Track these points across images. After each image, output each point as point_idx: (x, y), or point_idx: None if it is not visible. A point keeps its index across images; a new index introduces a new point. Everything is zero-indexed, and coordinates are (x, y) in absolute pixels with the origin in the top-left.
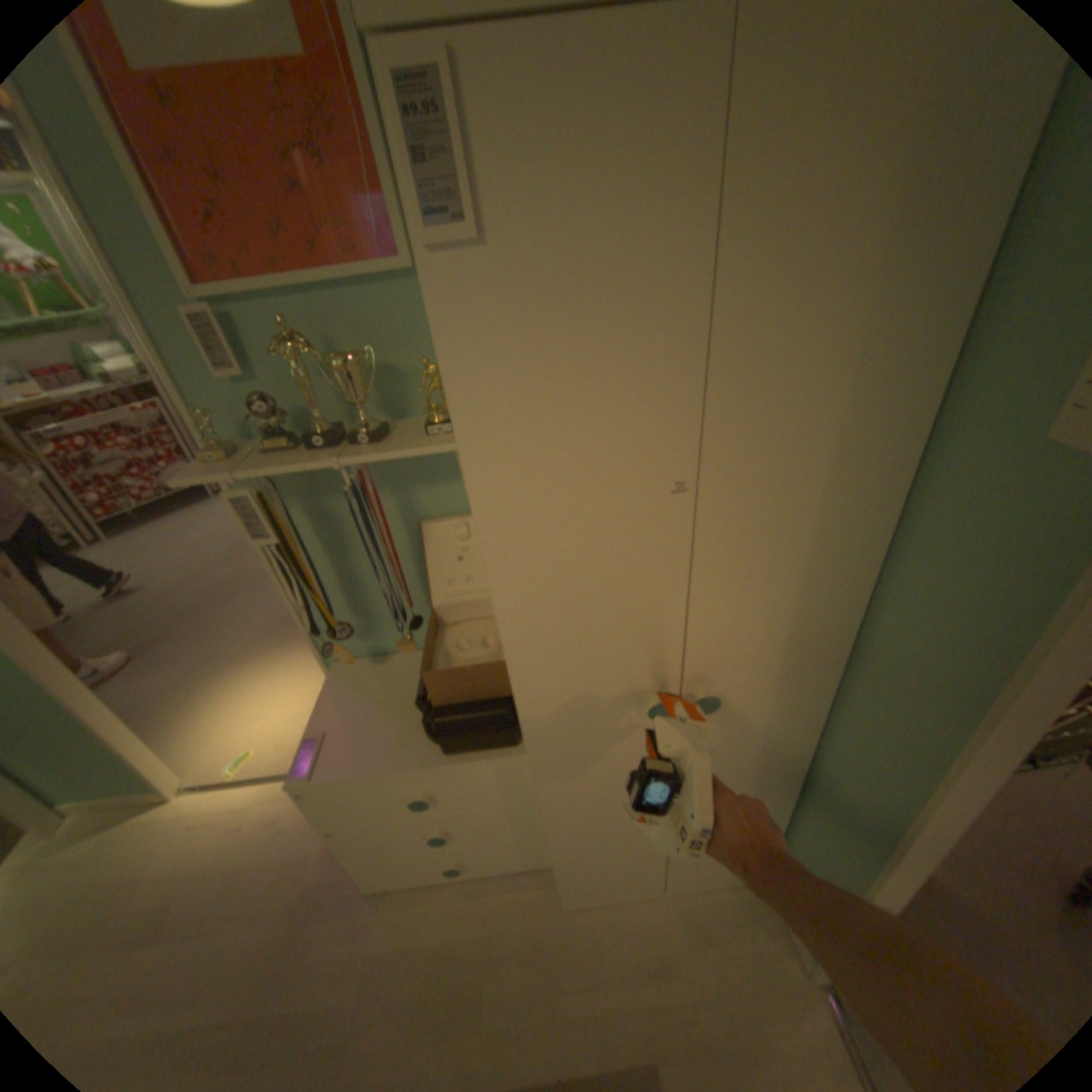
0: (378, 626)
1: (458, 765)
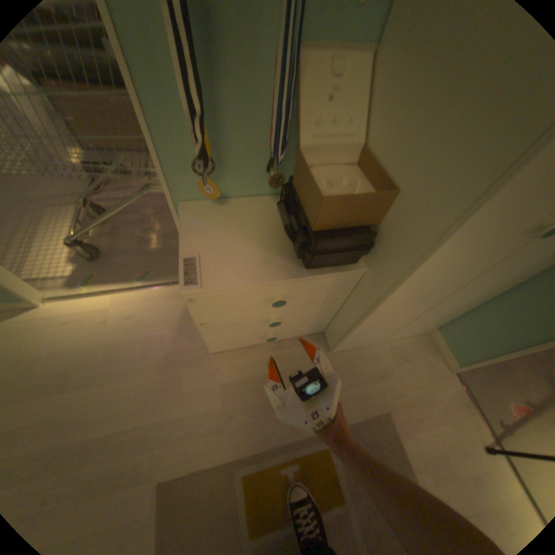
0: (225, 168)
1: (317, 275)
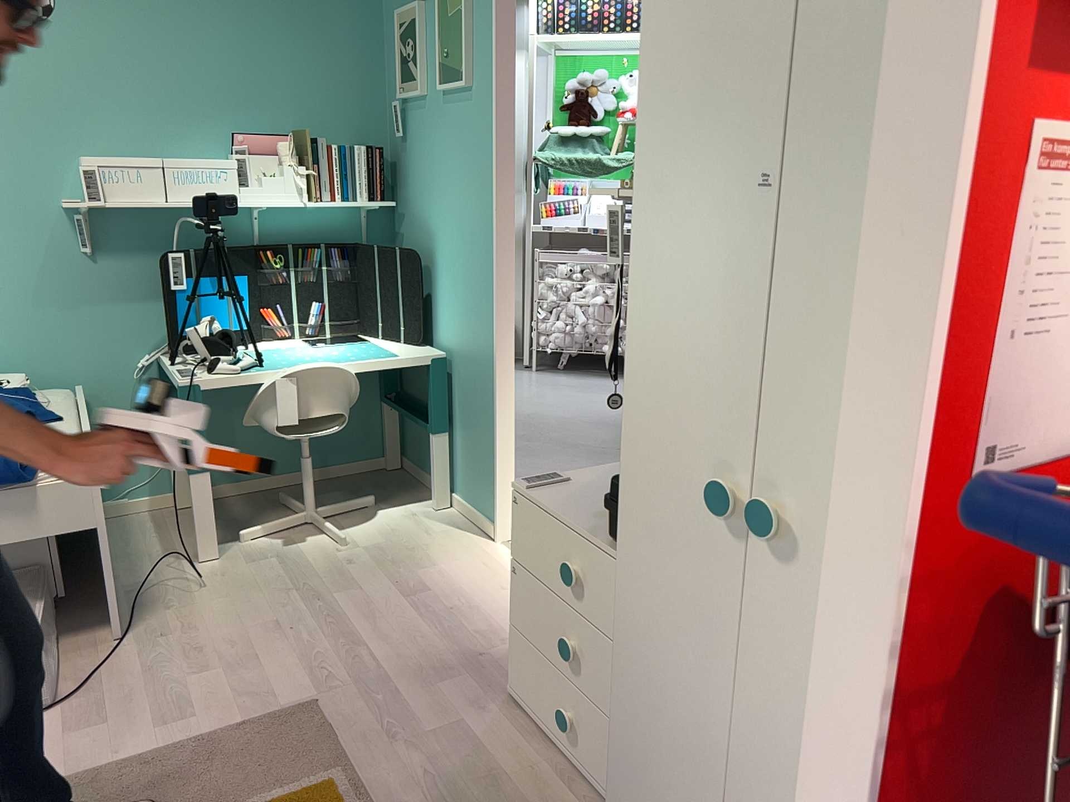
0: None
1: (611, 548)
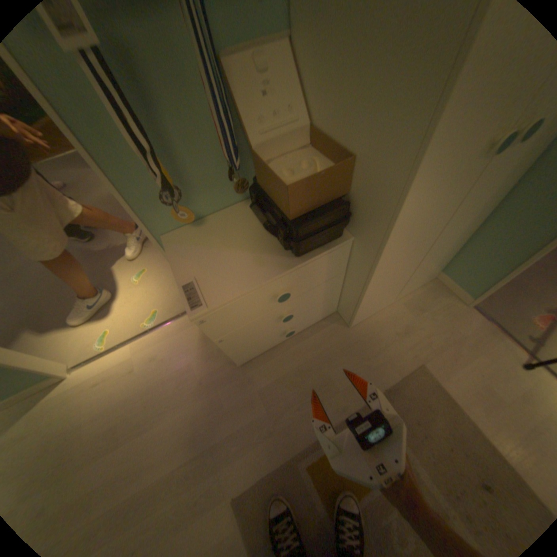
0: (191, 192)
1: (308, 259)
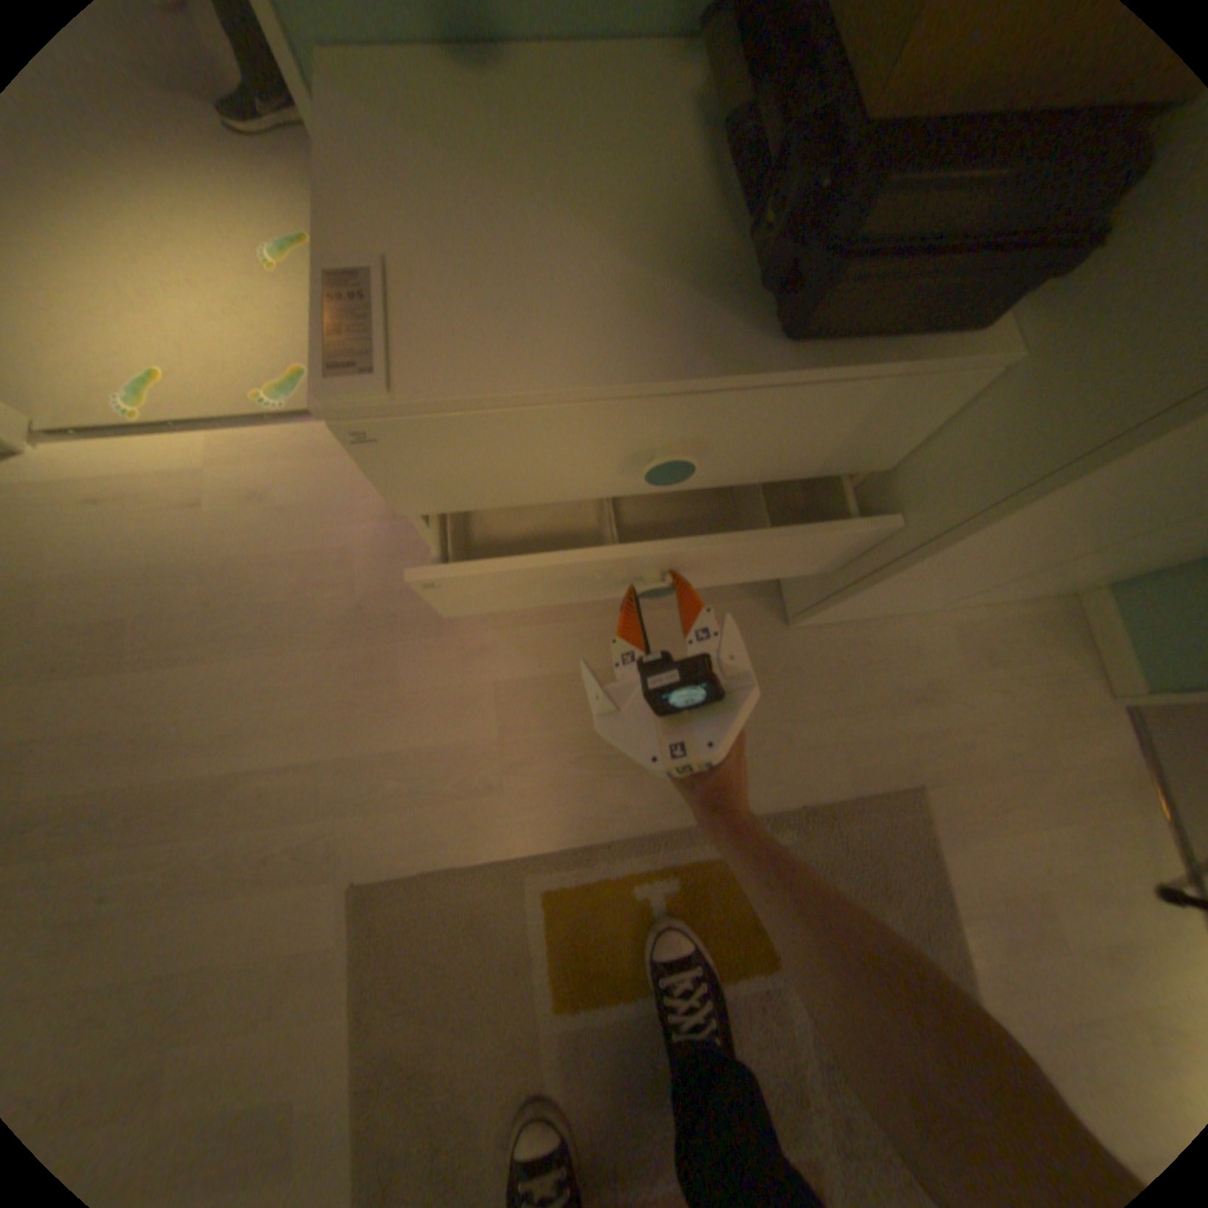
0: None
1: (828, 367)
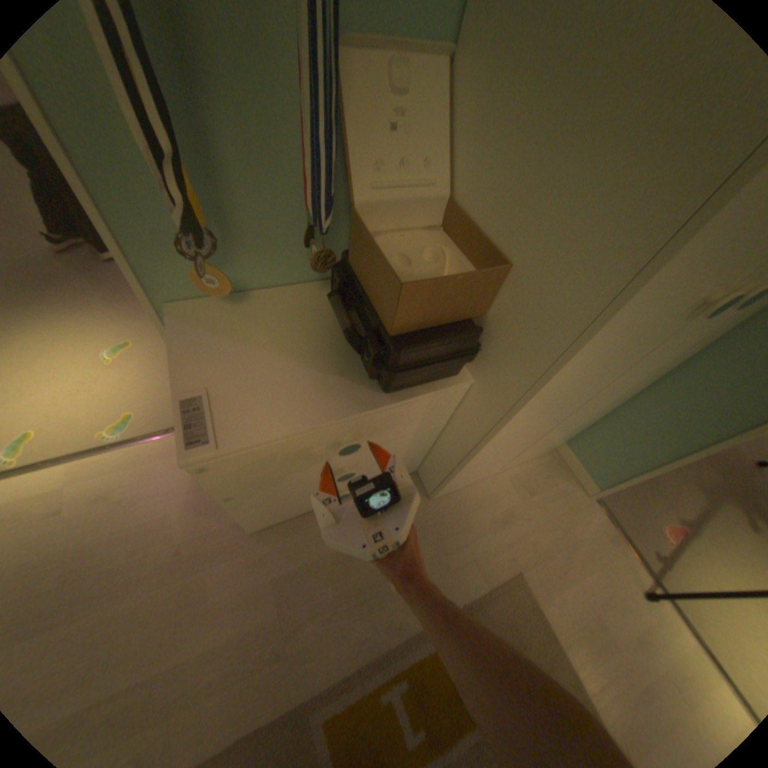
0: (236, 245)
1: (403, 400)
